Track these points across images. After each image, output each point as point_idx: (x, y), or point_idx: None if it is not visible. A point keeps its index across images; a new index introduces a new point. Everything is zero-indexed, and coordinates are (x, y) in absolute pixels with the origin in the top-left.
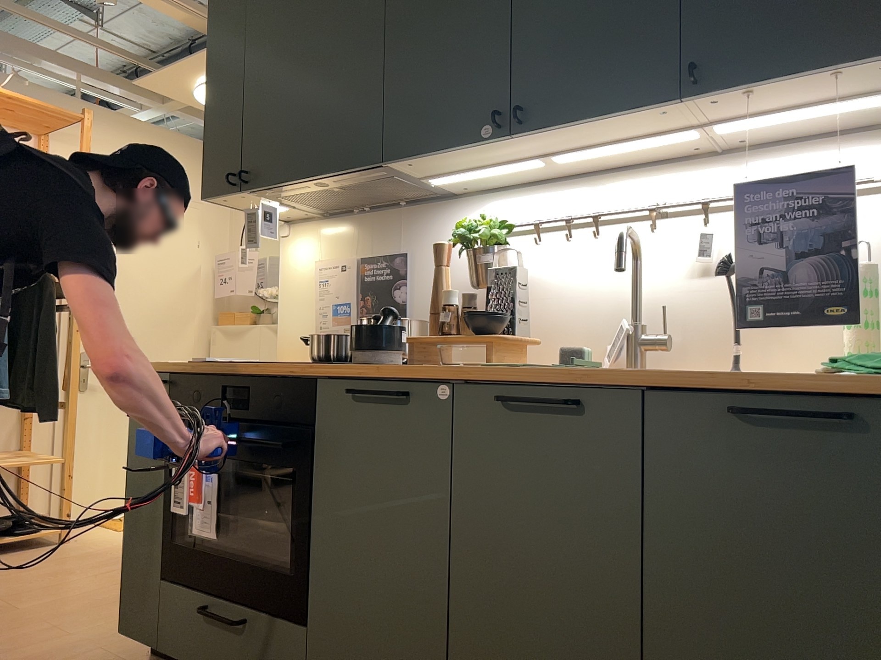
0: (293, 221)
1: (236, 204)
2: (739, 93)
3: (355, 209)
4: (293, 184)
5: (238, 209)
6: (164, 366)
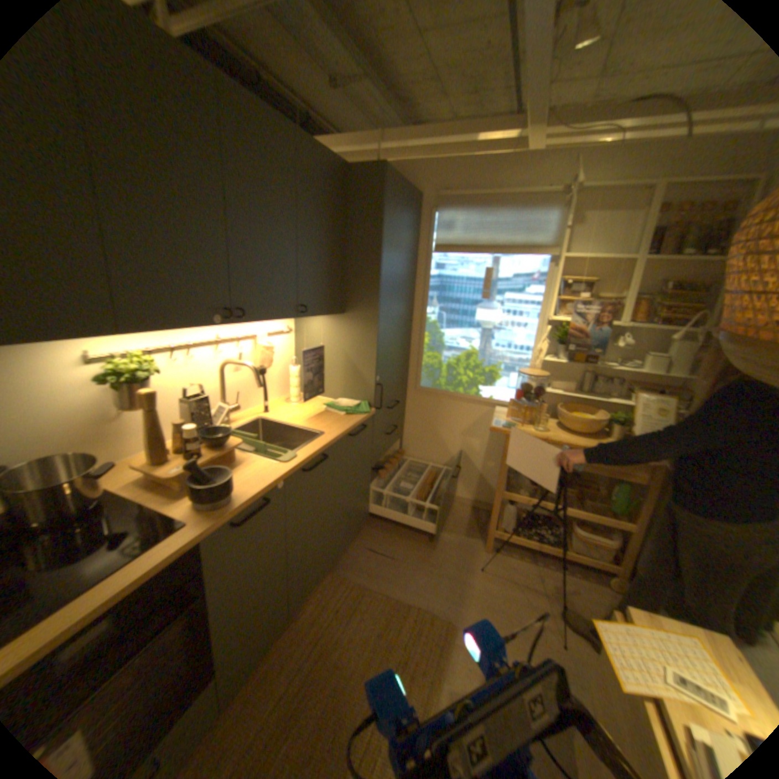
0: None
1: None
2: (305, 316)
3: None
4: None
5: None
6: None
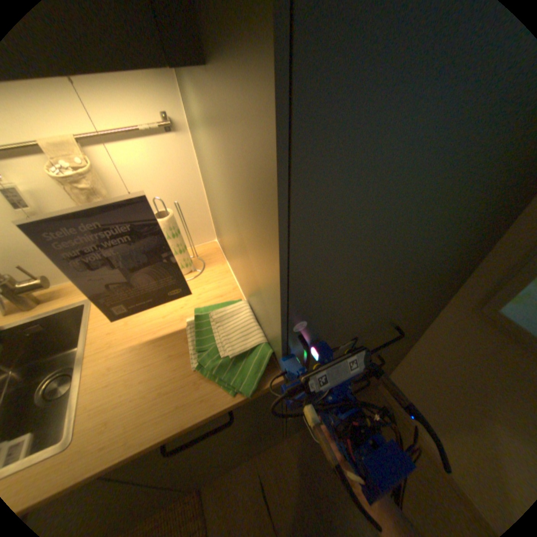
0: None
1: None
2: None
3: None
4: None
5: None
6: None
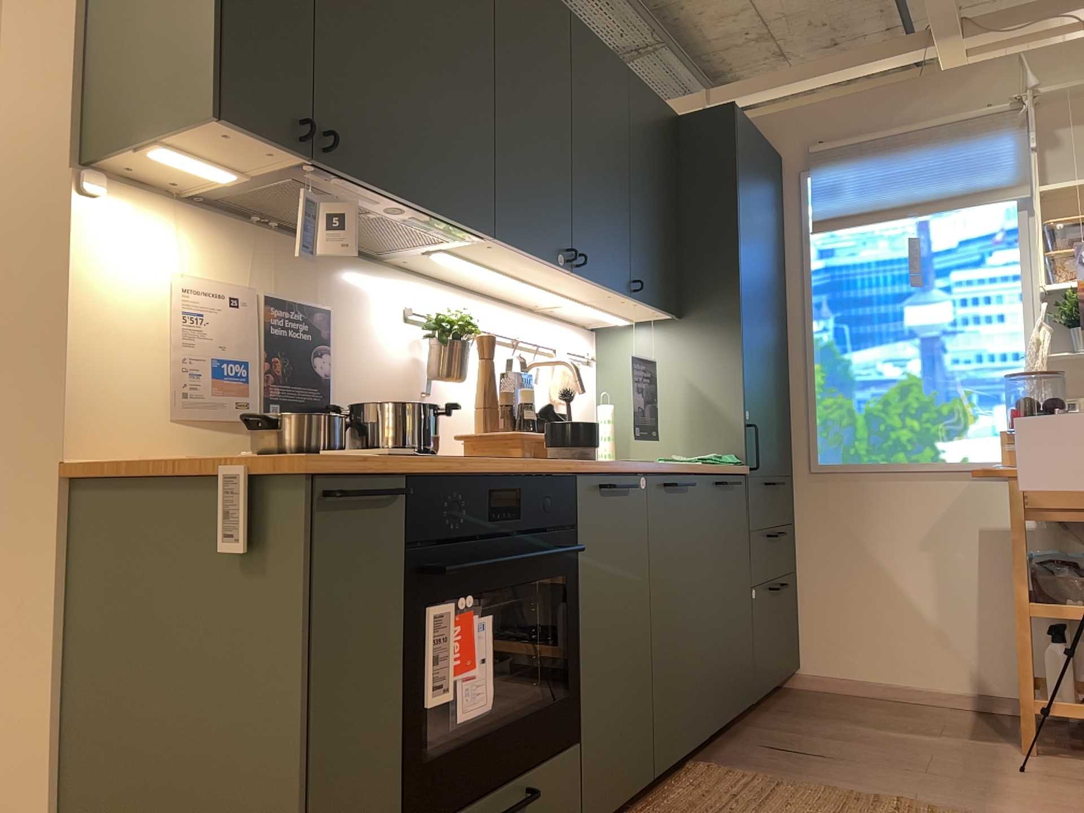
0: (104, 172)
1: (203, 141)
2: (638, 302)
3: (260, 217)
4: (381, 195)
5: (164, 139)
6: (408, 464)
